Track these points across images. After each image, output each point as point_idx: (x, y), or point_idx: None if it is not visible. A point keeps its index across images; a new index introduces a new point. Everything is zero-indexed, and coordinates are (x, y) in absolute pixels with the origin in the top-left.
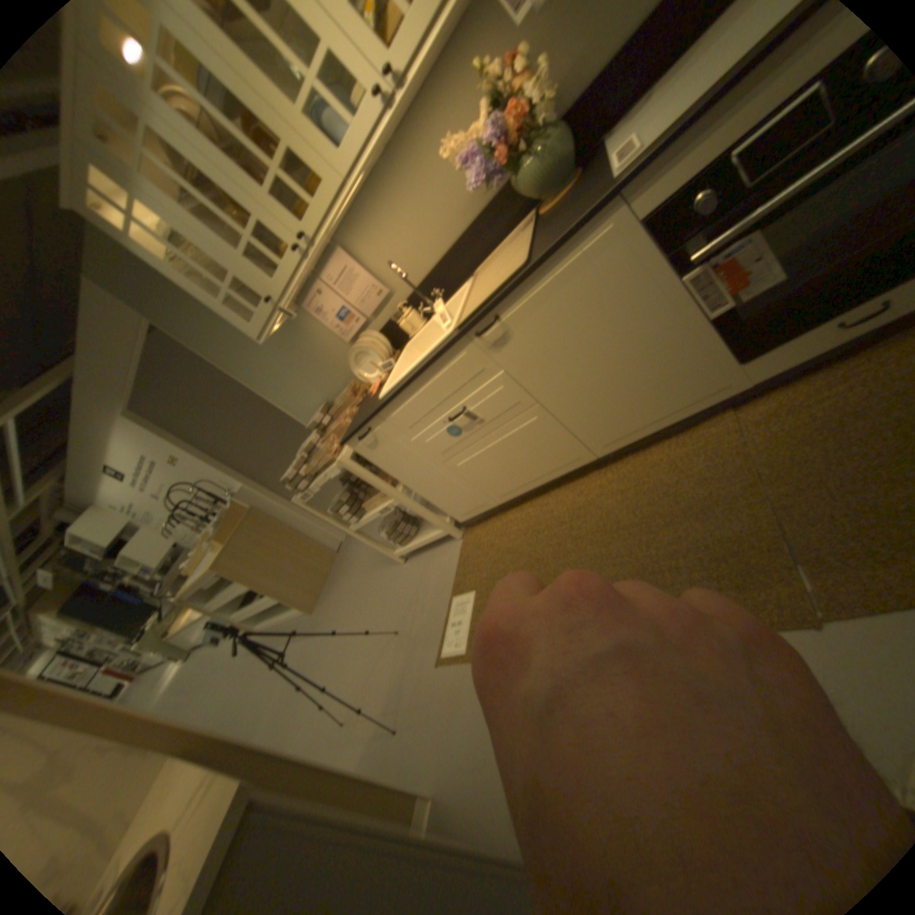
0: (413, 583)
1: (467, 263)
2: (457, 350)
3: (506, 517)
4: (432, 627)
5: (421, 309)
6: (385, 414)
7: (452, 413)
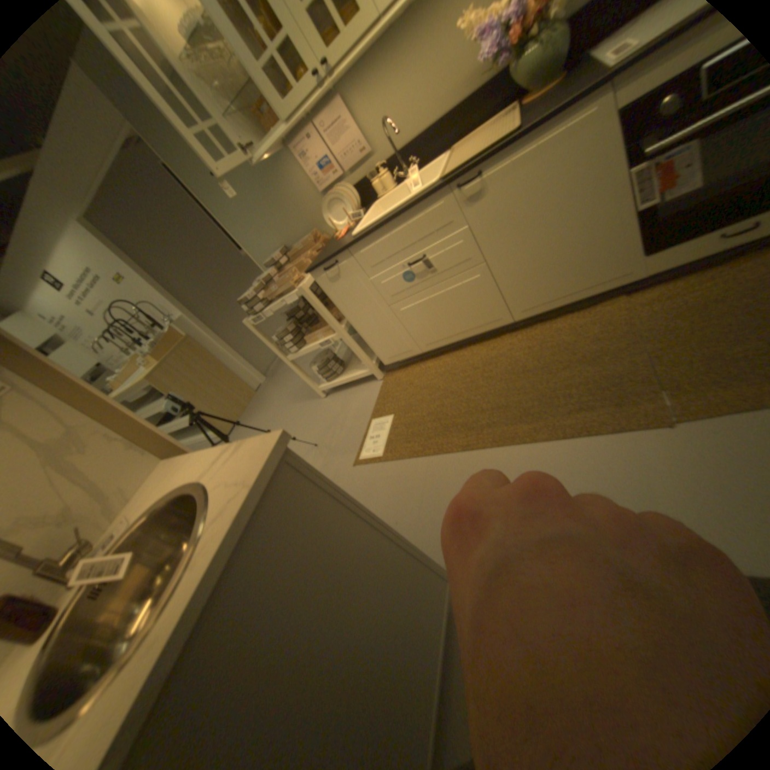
0: (333, 410)
1: (444, 139)
2: (436, 197)
3: (424, 364)
4: (350, 439)
5: (396, 171)
6: (355, 248)
7: (412, 257)
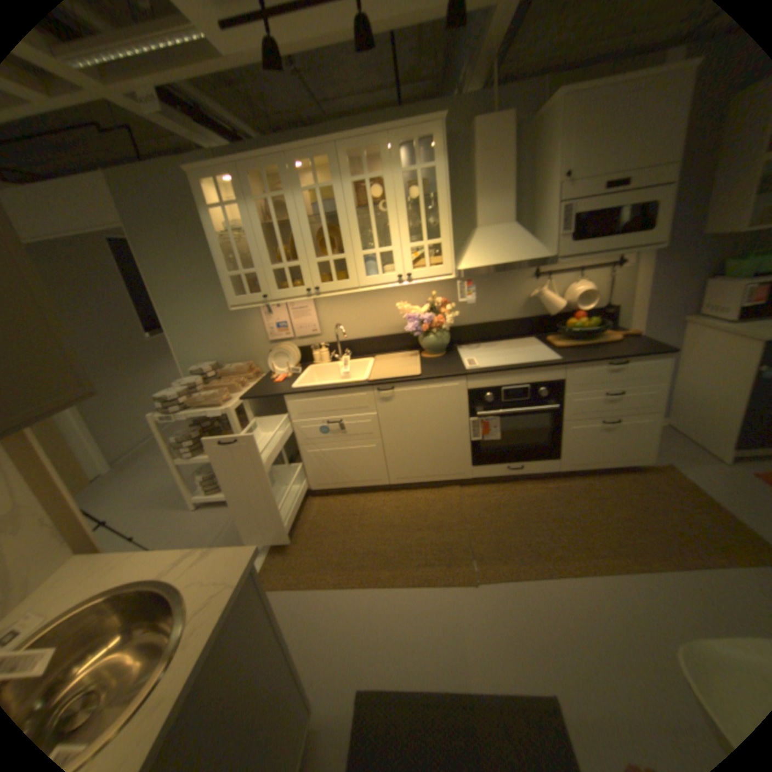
0: (202, 527)
1: (372, 349)
2: (363, 390)
3: (311, 500)
4: None
5: (335, 354)
6: (292, 397)
7: (333, 419)
